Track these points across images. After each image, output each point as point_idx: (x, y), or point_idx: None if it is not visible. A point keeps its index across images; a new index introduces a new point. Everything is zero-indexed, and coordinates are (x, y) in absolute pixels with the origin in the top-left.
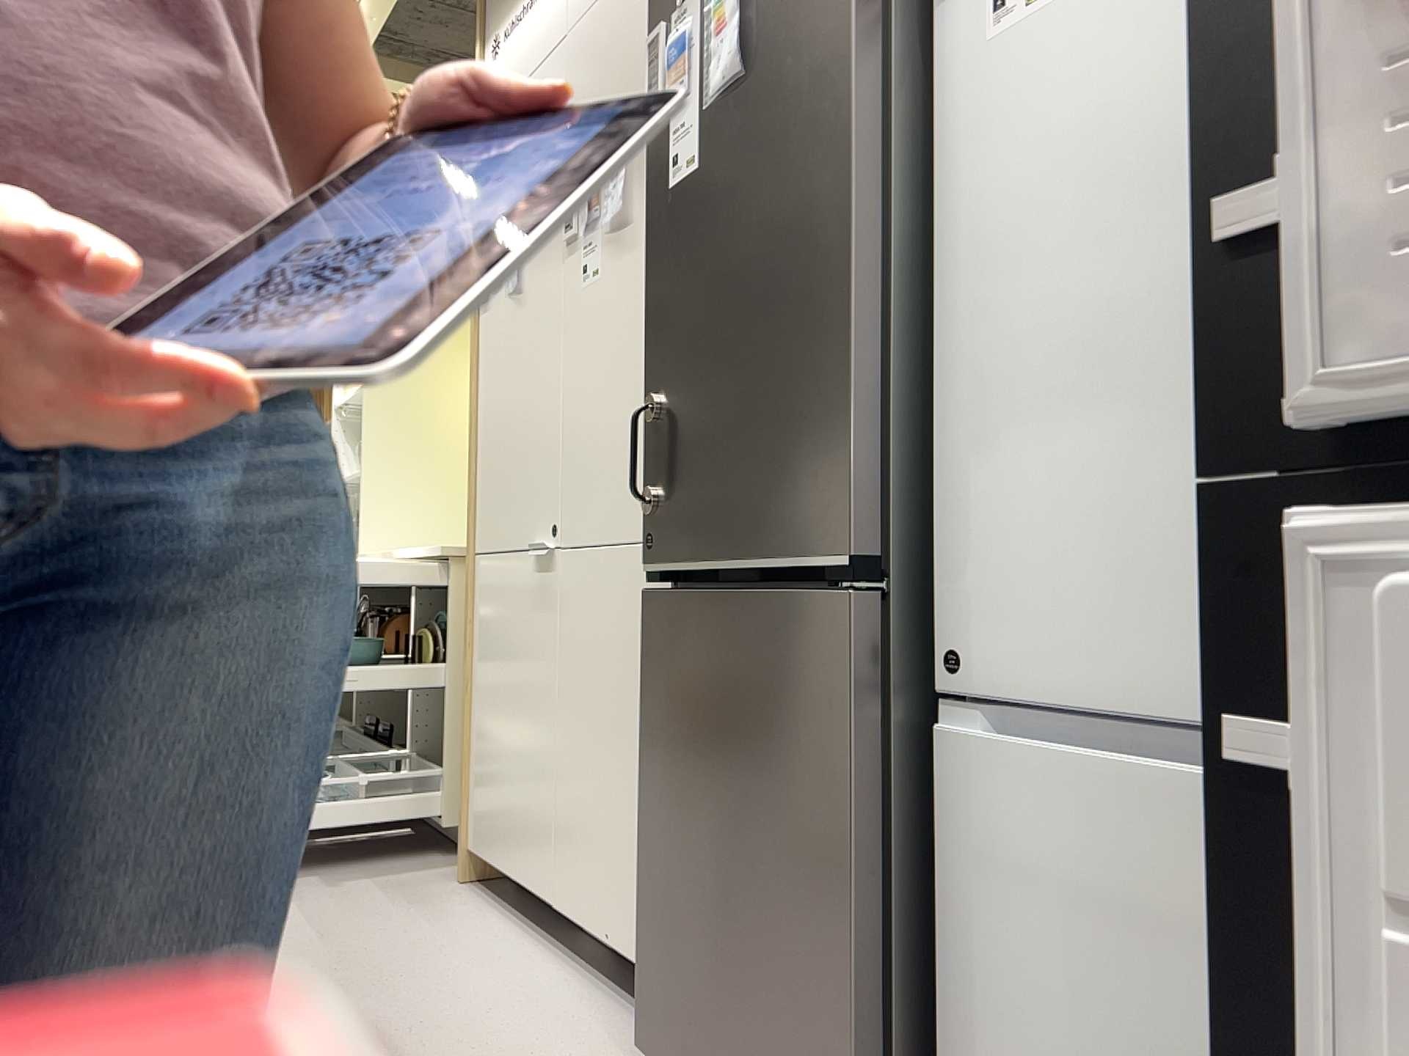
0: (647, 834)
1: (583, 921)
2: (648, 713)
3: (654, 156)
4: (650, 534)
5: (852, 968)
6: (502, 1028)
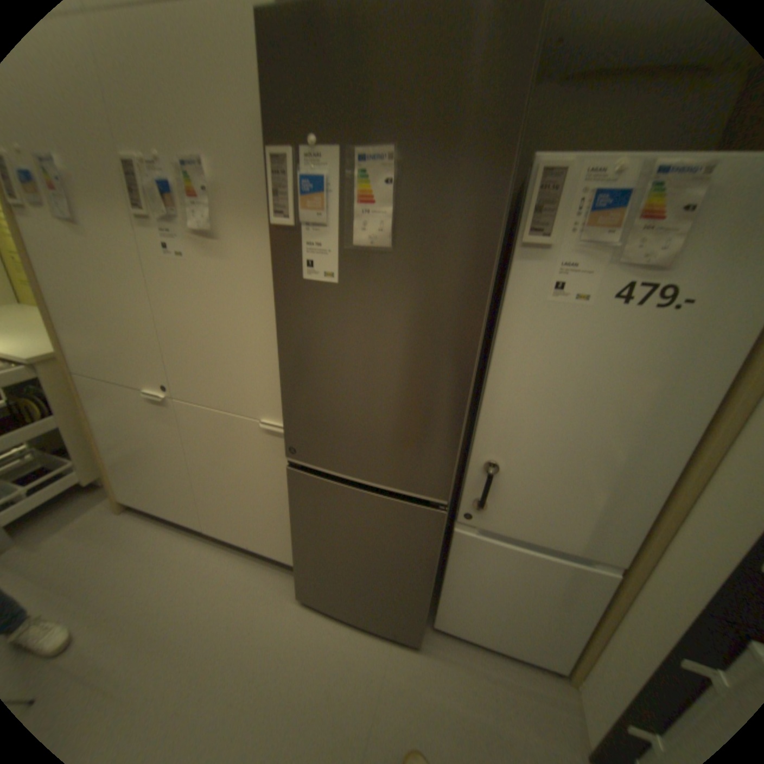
0: (297, 545)
1: (225, 538)
2: (295, 509)
3: (279, 241)
4: (291, 444)
5: (425, 599)
6: (222, 608)
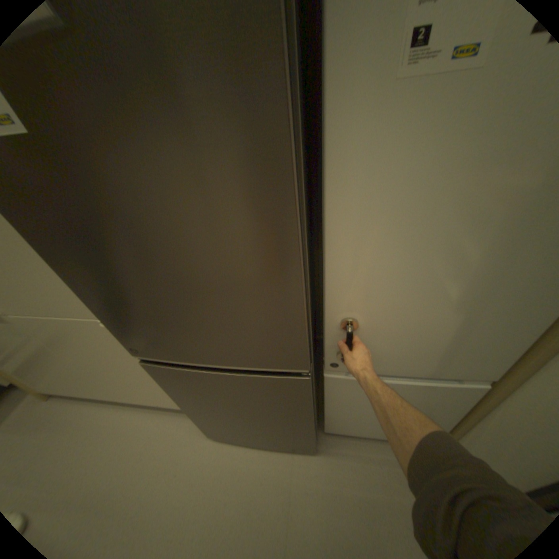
0: (187, 411)
1: (136, 403)
2: (168, 391)
3: None
4: (129, 346)
5: (309, 431)
6: (148, 461)
